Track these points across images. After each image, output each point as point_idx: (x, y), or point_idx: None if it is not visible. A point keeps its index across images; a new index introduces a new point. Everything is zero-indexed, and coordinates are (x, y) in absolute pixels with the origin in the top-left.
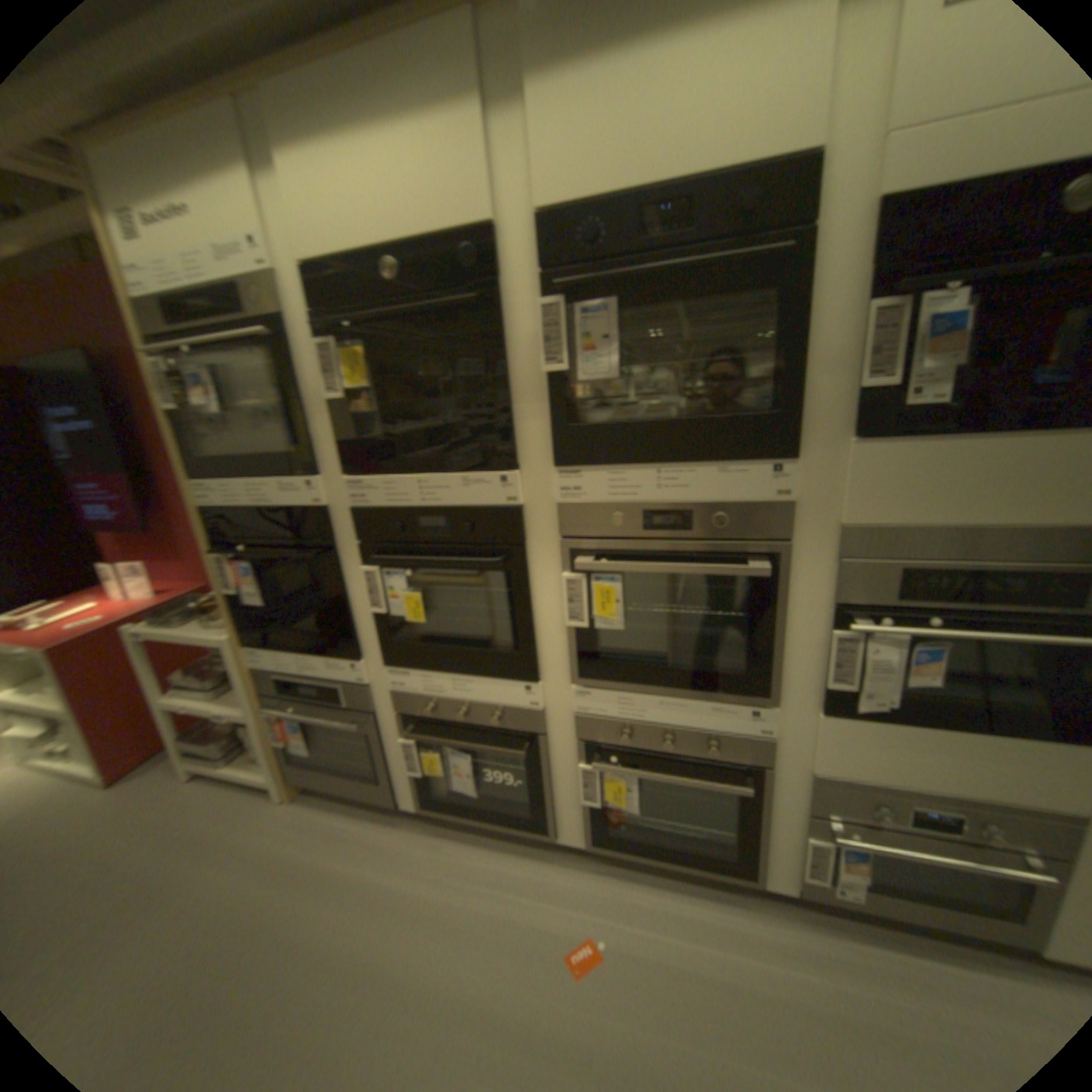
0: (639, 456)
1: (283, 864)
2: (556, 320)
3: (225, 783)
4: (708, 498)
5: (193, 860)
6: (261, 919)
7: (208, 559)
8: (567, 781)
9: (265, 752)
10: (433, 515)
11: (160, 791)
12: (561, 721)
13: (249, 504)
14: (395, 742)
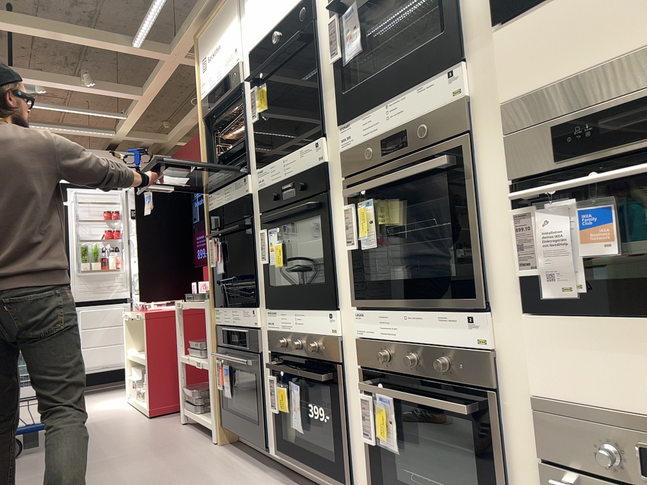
0: (377, 100)
1: (195, 466)
2: (334, 29)
3: (199, 420)
4: (413, 114)
5: (160, 451)
6: (164, 482)
7: (209, 242)
8: (359, 417)
9: (216, 391)
10: (288, 180)
11: (173, 423)
12: (353, 349)
13: (225, 200)
14: (271, 379)
